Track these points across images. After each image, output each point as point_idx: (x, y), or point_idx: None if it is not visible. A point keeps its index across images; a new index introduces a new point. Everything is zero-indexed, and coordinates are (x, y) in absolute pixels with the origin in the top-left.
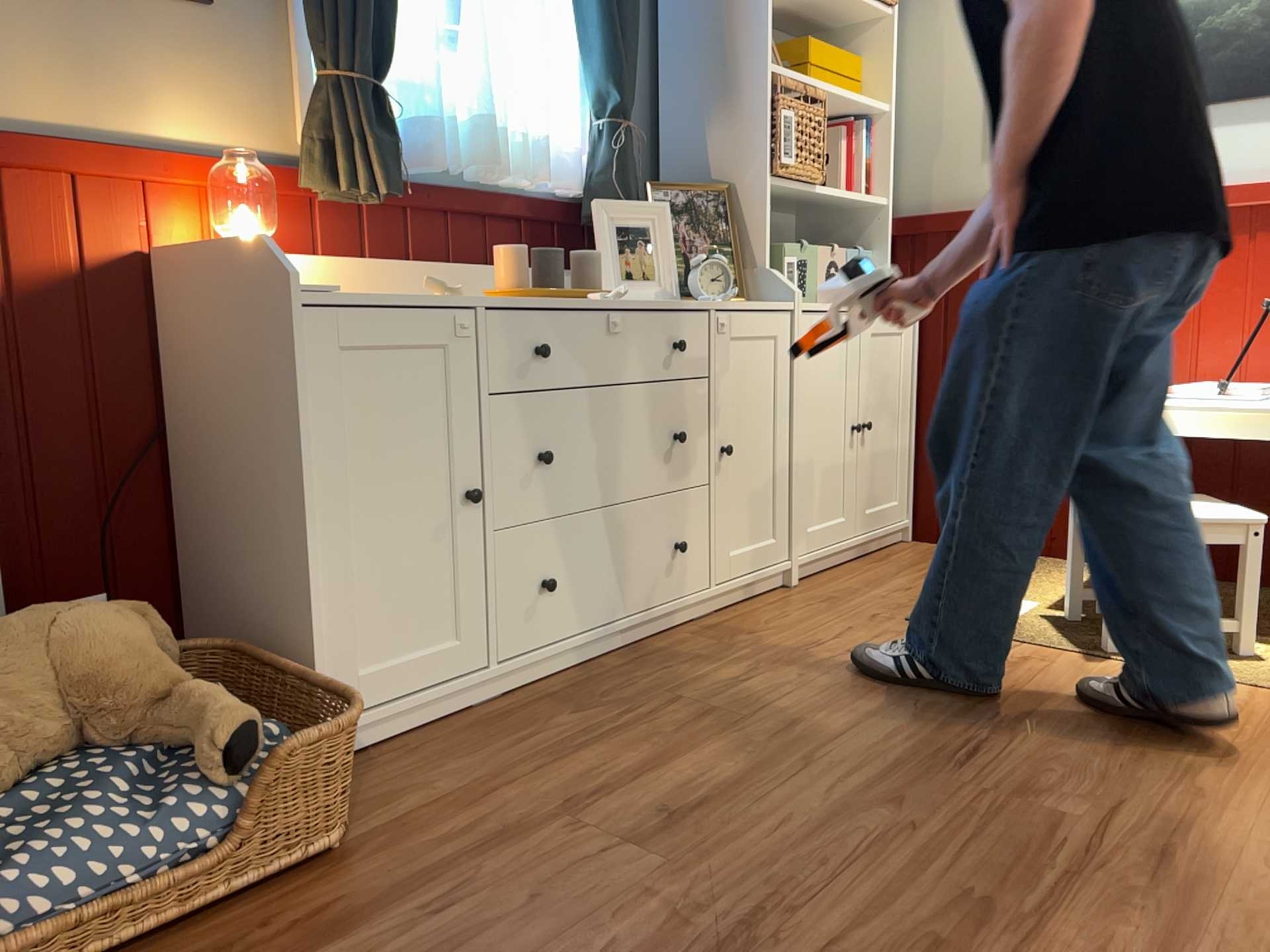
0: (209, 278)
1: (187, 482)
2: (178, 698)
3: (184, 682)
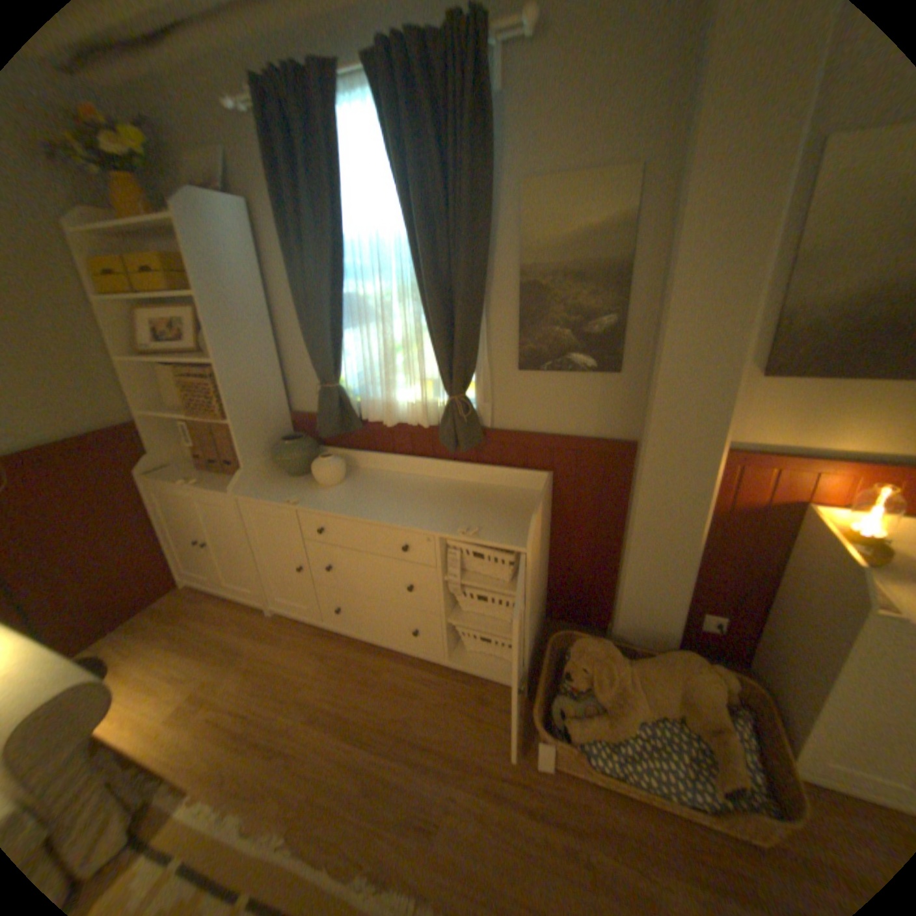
0: (832, 550)
1: (783, 604)
2: (726, 738)
3: (733, 727)
